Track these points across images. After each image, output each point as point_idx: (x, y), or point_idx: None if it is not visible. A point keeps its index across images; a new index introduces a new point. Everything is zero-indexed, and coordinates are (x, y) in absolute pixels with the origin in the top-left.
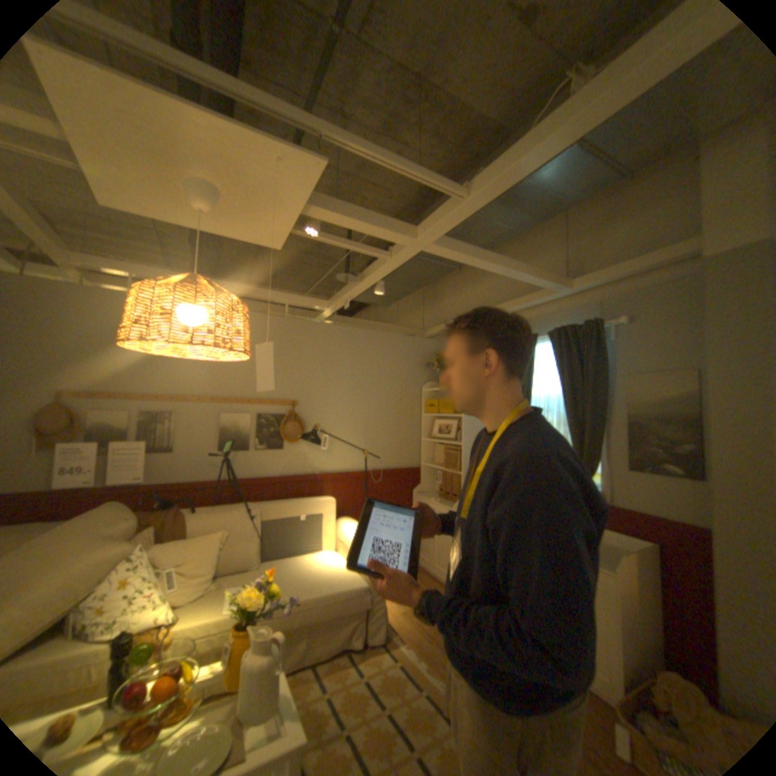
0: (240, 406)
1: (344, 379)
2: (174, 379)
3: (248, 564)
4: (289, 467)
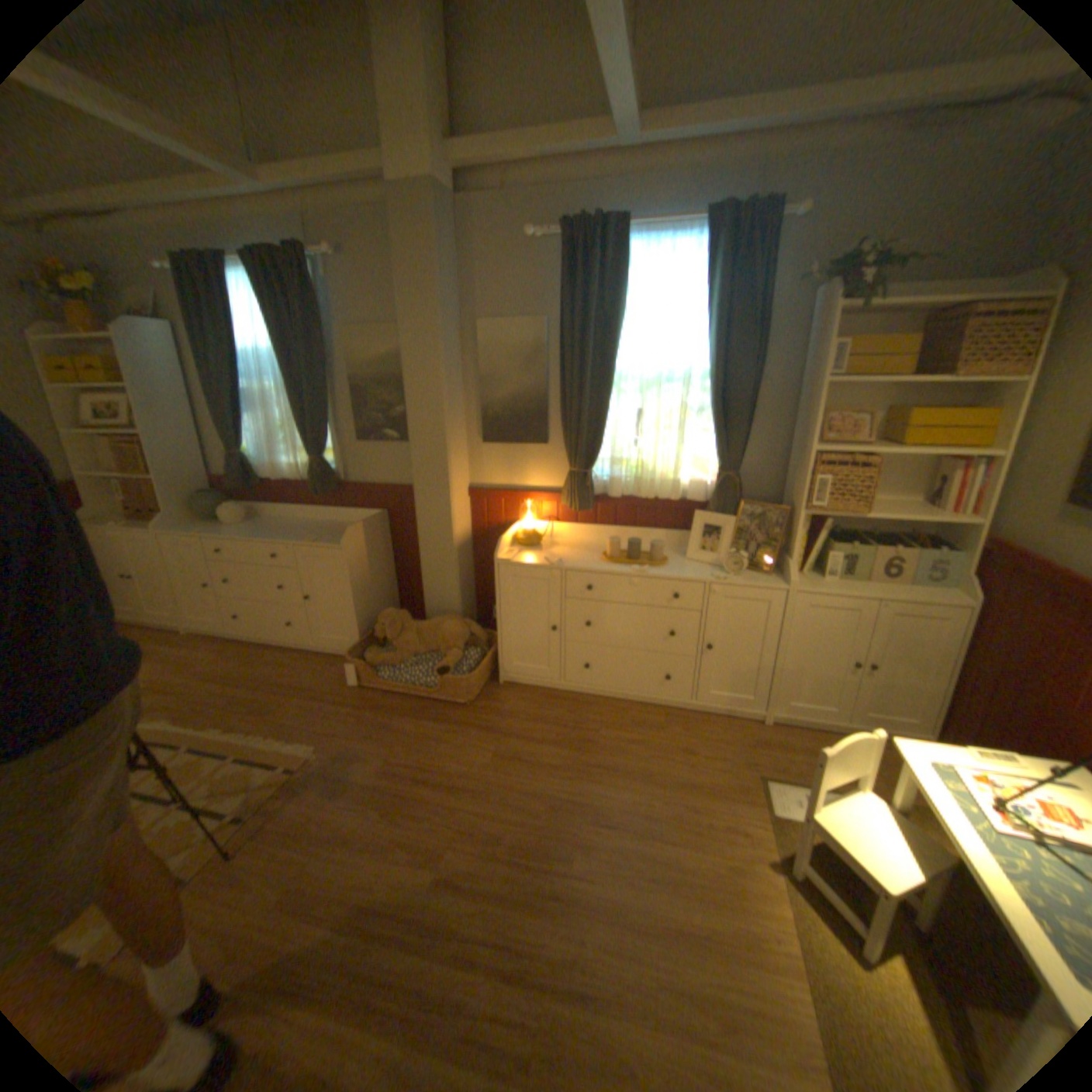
0: None
1: None
2: None
3: None
4: None
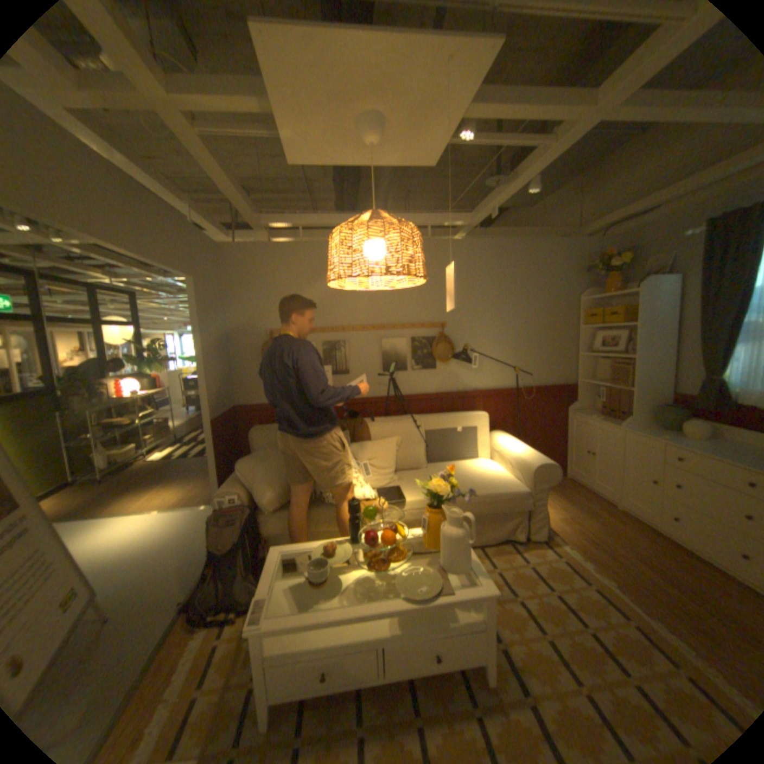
0: (396, 331)
1: (490, 296)
2: (342, 312)
3: (418, 464)
4: (442, 385)
